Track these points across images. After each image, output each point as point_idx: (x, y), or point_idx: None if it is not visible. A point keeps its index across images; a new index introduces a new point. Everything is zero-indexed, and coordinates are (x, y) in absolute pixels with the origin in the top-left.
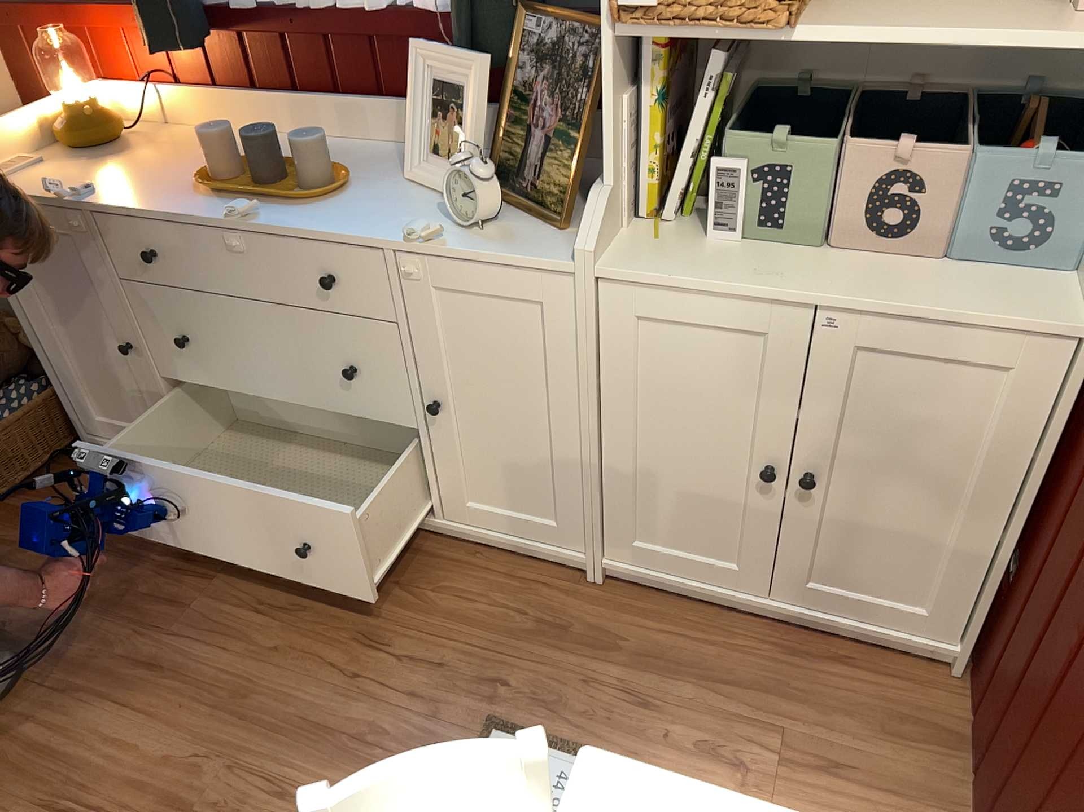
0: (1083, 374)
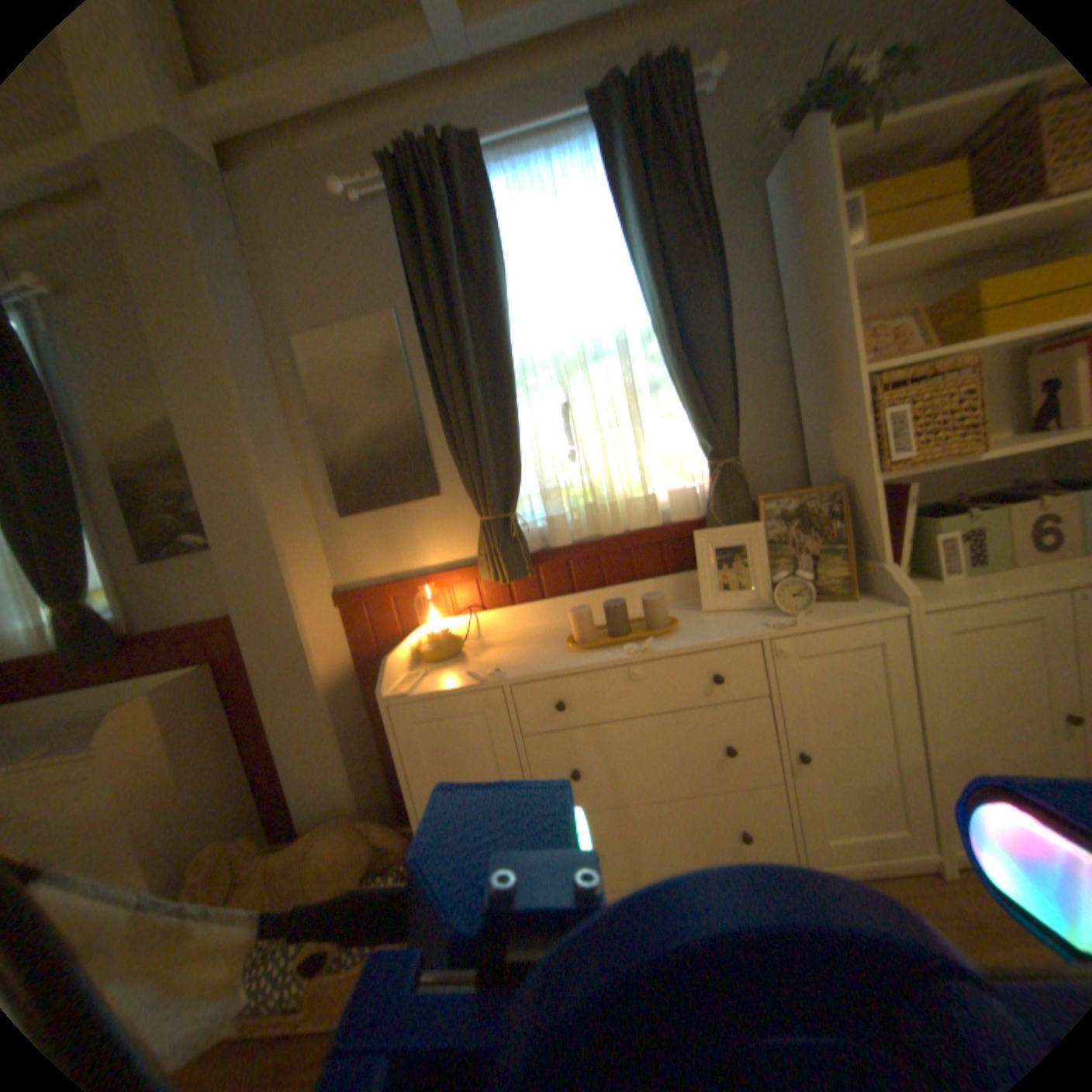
0: None
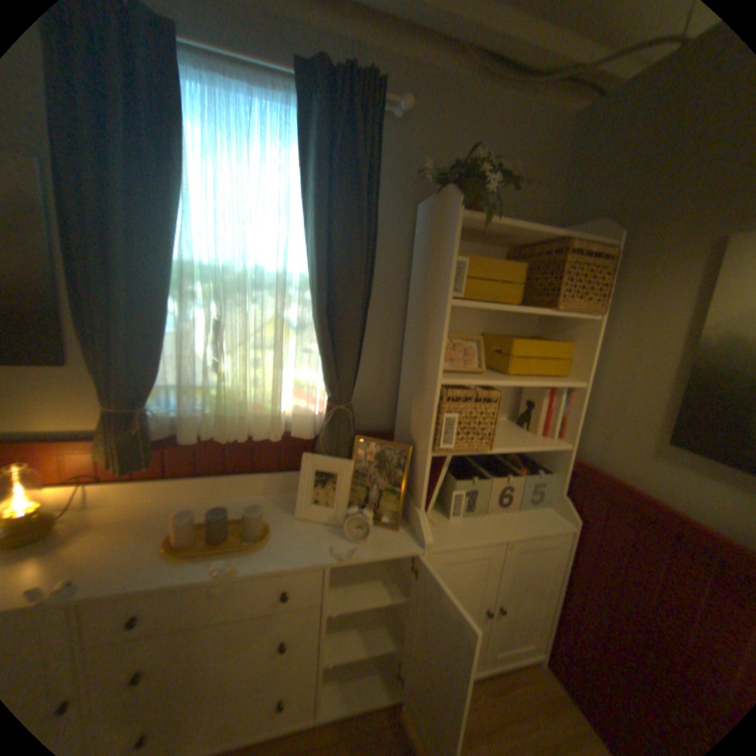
0: (582, 543)
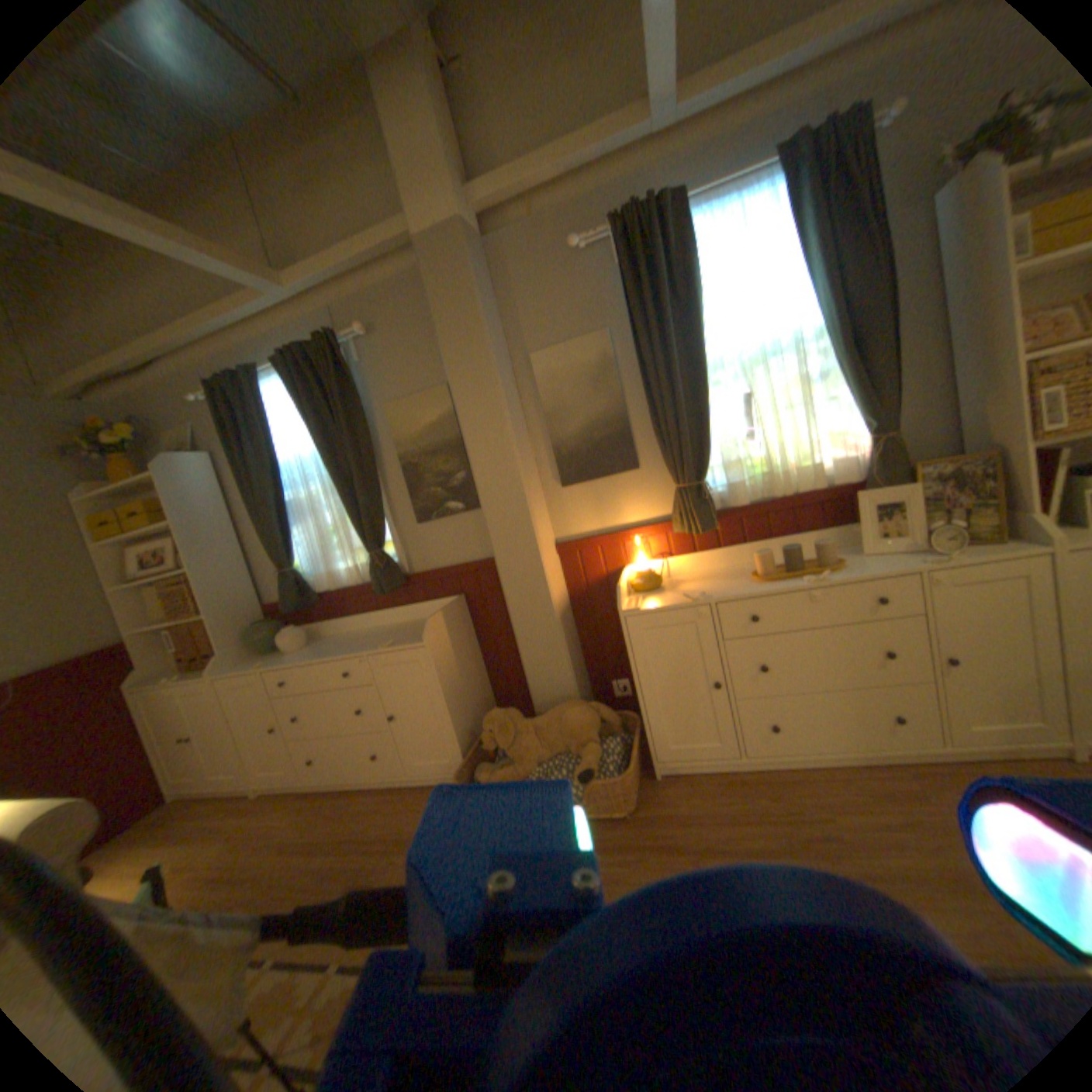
0: None
